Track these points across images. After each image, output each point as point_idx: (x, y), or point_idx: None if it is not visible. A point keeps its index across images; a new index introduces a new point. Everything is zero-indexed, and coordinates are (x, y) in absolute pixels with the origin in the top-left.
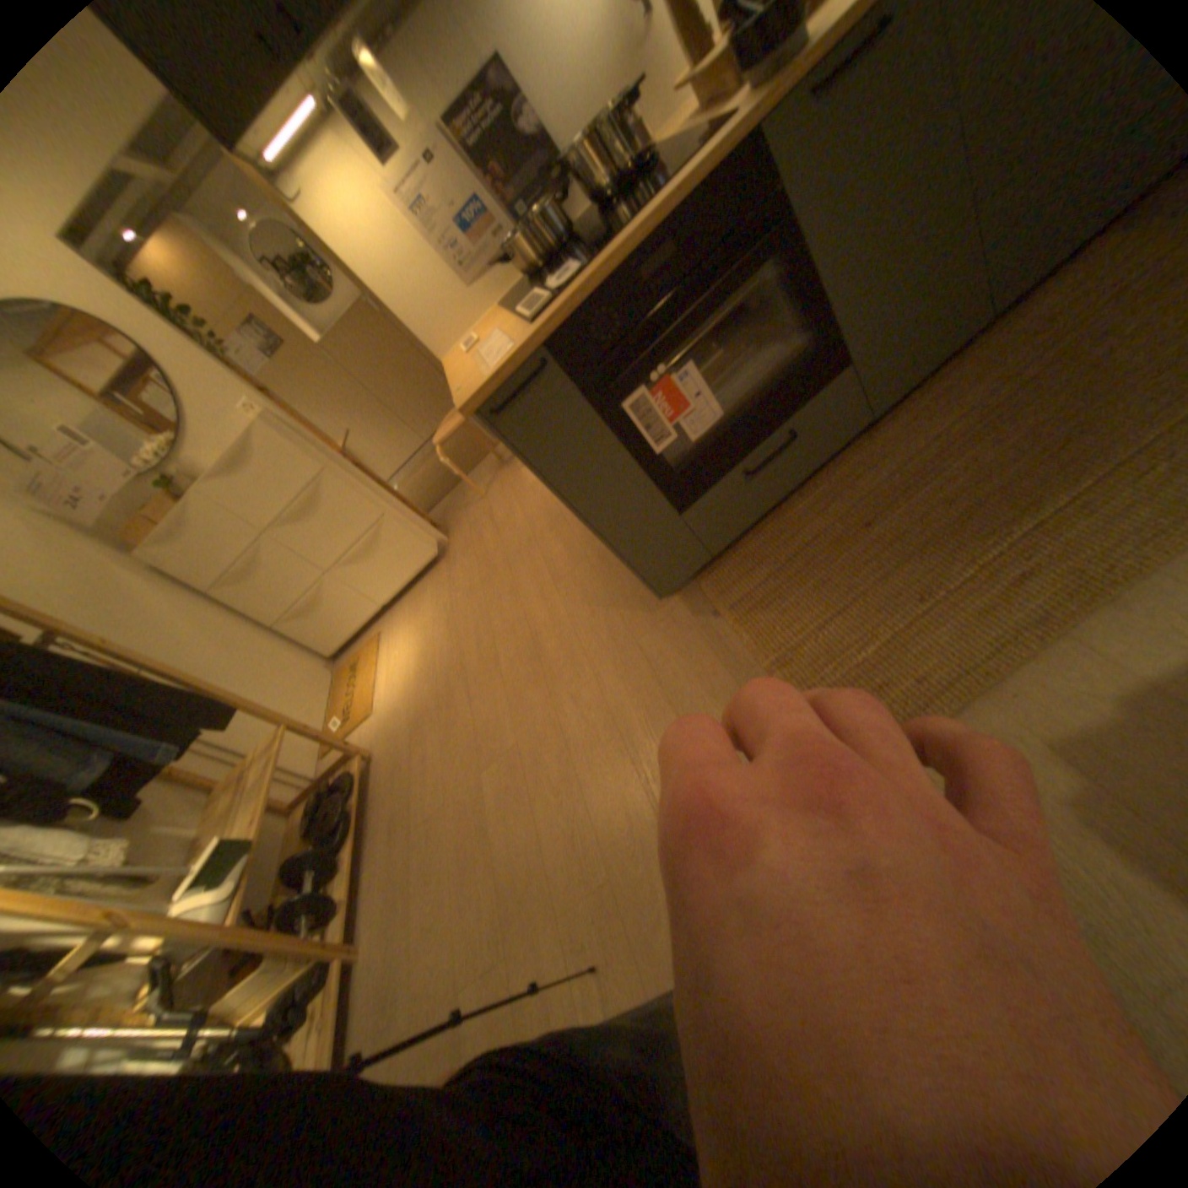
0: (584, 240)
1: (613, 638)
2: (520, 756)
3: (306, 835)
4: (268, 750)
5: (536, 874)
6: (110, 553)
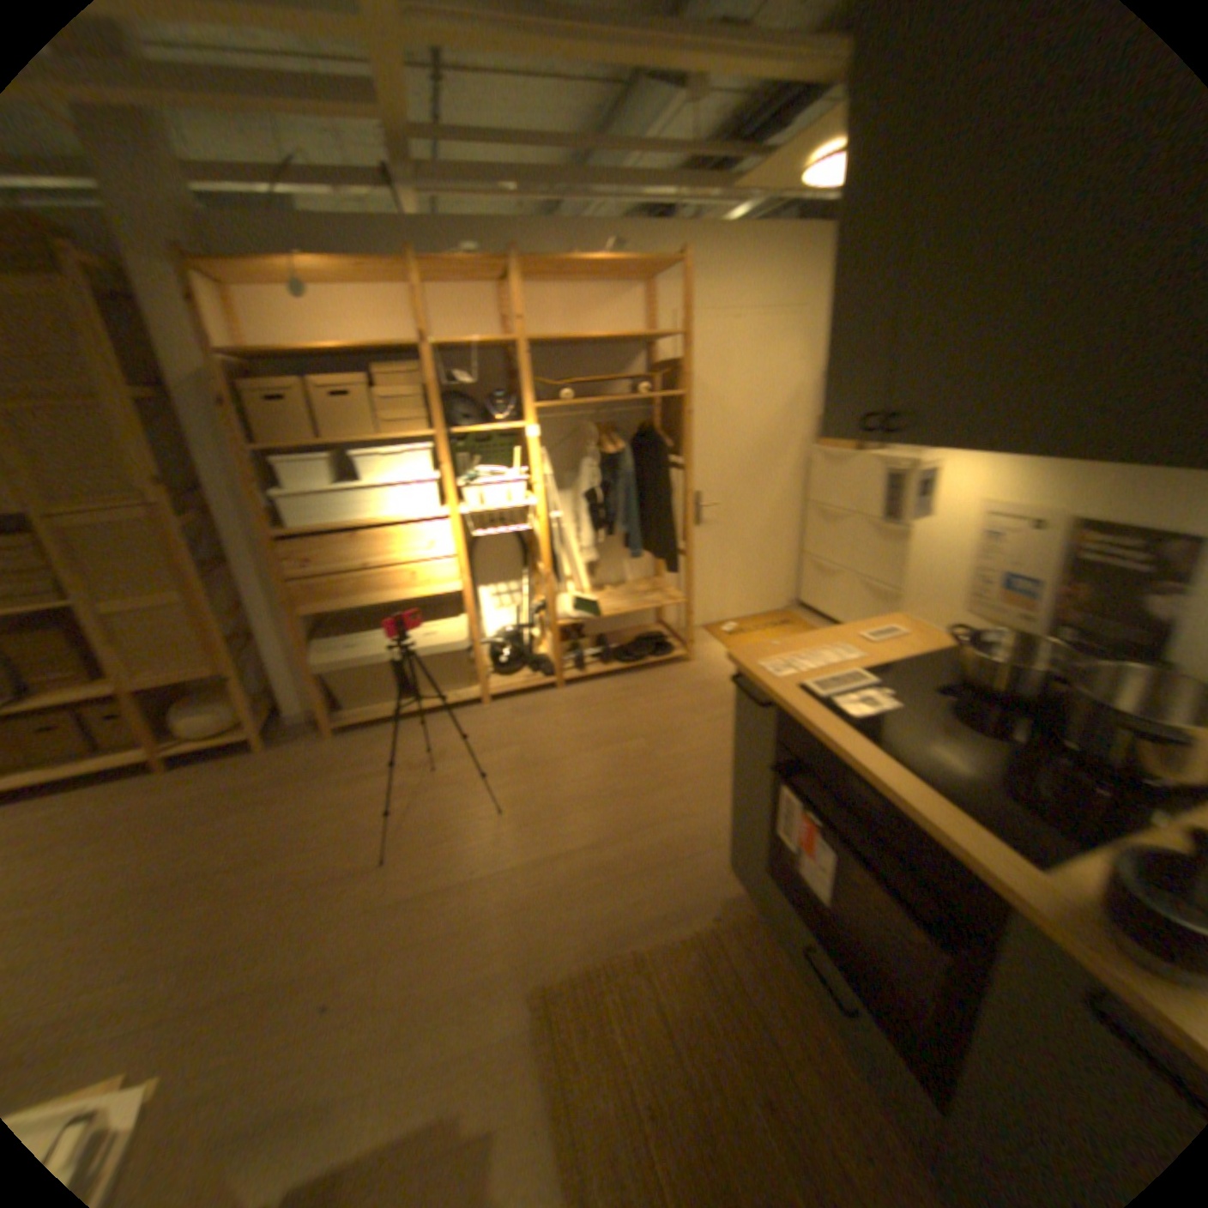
0: (972, 720)
1: (722, 832)
2: (642, 766)
3: (633, 641)
4: (662, 602)
5: (557, 783)
6: (802, 438)
